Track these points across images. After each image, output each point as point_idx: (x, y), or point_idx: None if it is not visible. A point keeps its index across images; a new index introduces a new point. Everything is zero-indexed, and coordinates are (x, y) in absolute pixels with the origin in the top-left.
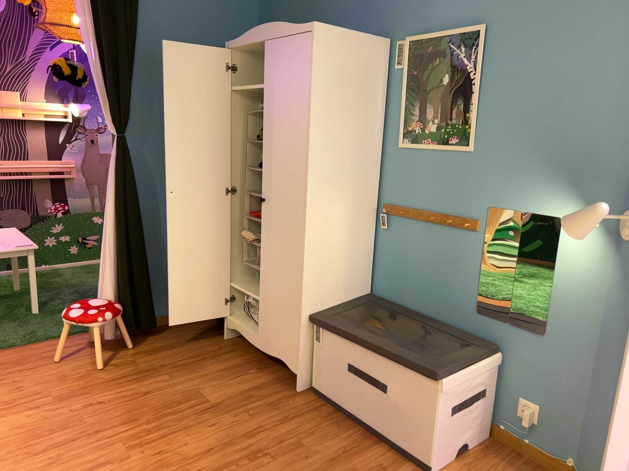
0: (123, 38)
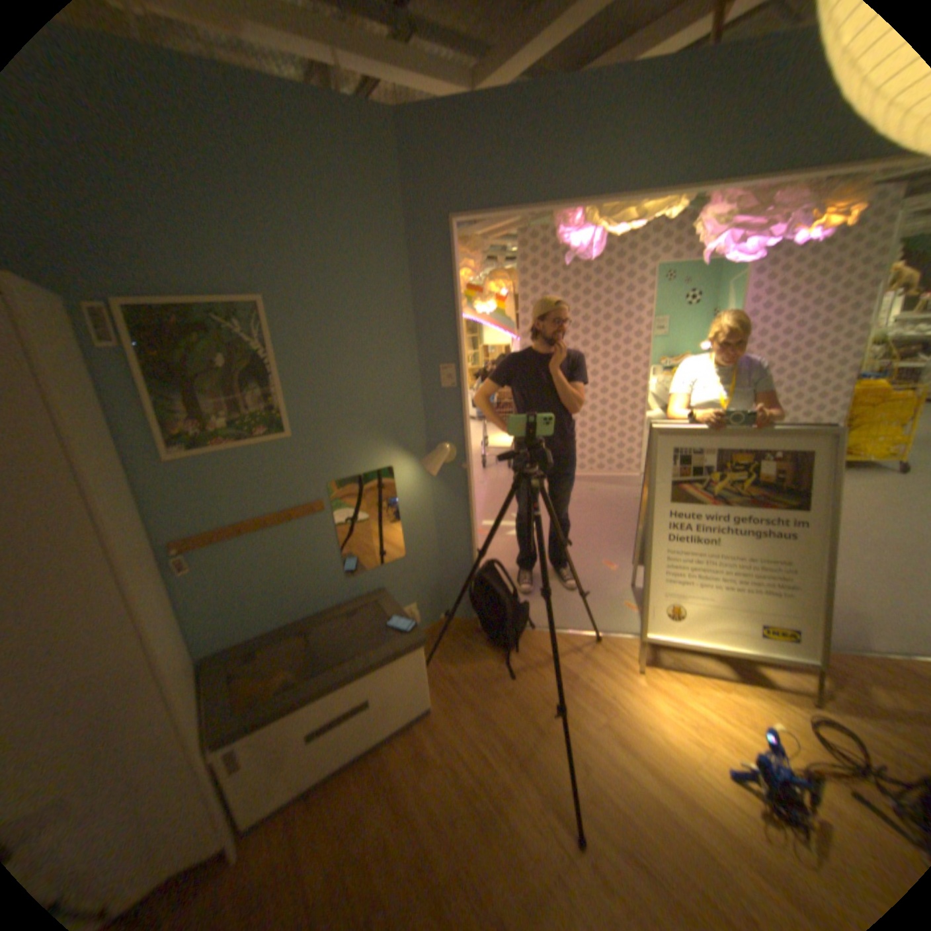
0: None
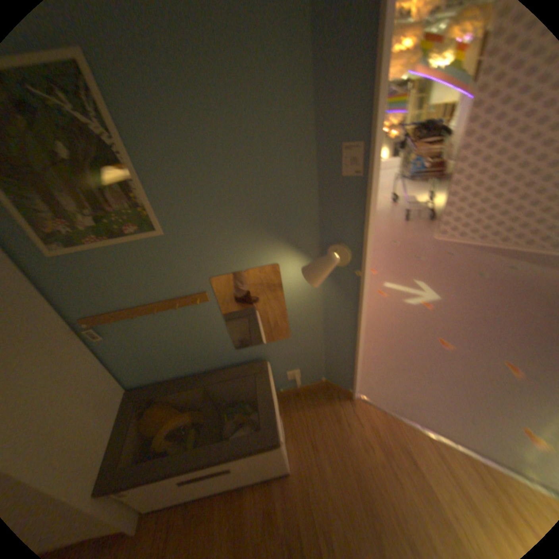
0: None
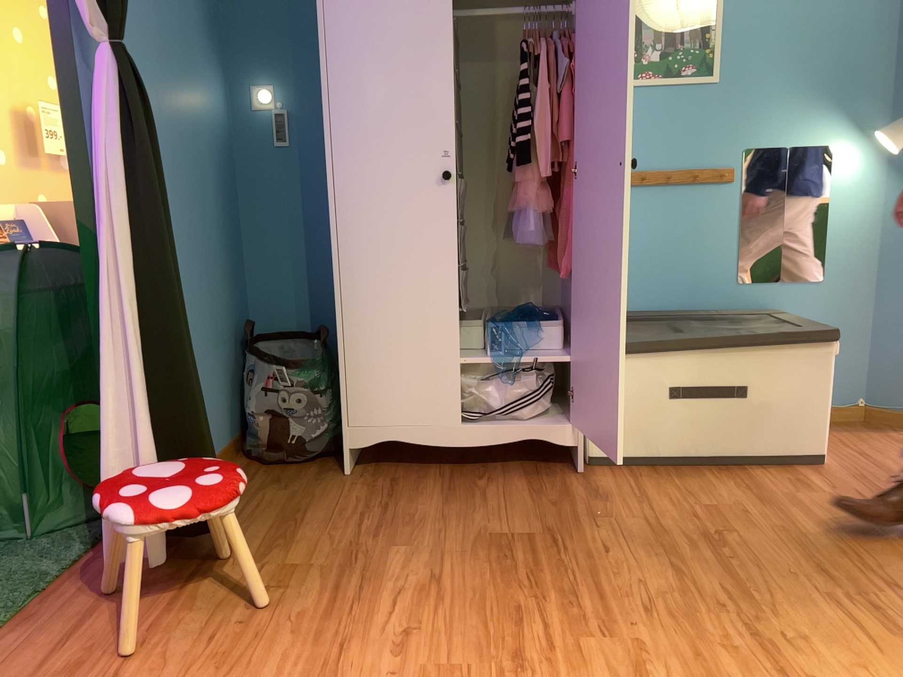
0: None
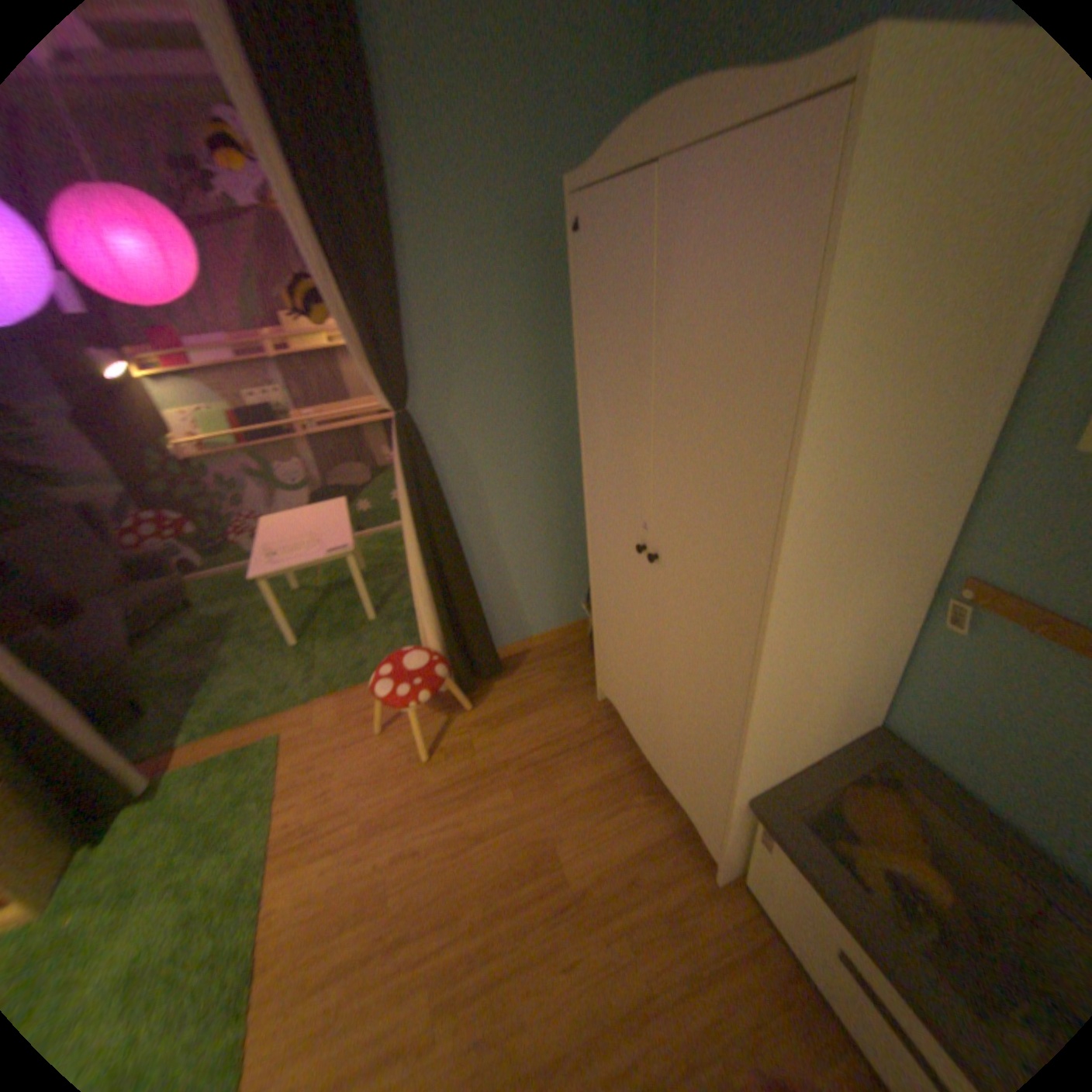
0: (358, 218)
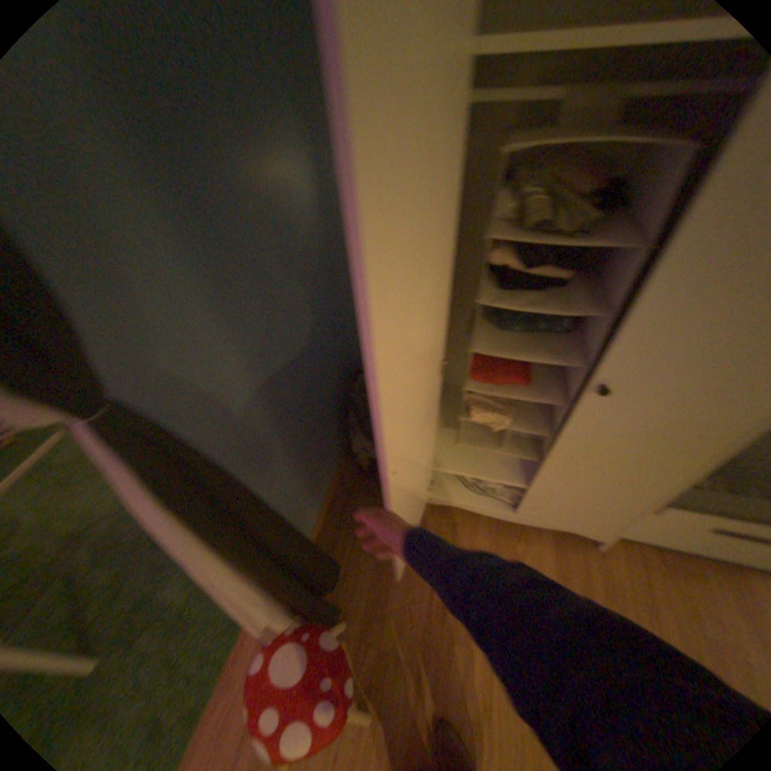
0: None
